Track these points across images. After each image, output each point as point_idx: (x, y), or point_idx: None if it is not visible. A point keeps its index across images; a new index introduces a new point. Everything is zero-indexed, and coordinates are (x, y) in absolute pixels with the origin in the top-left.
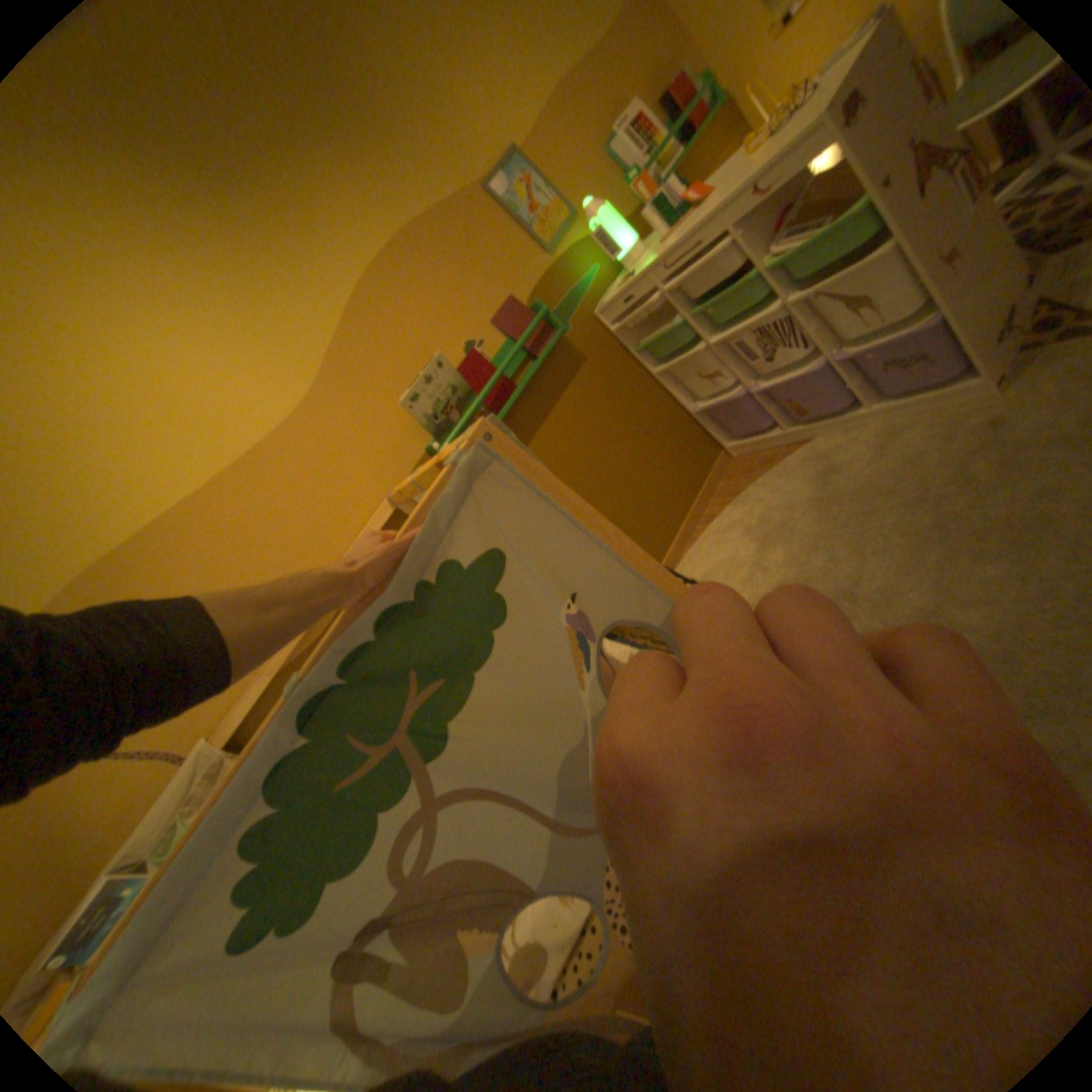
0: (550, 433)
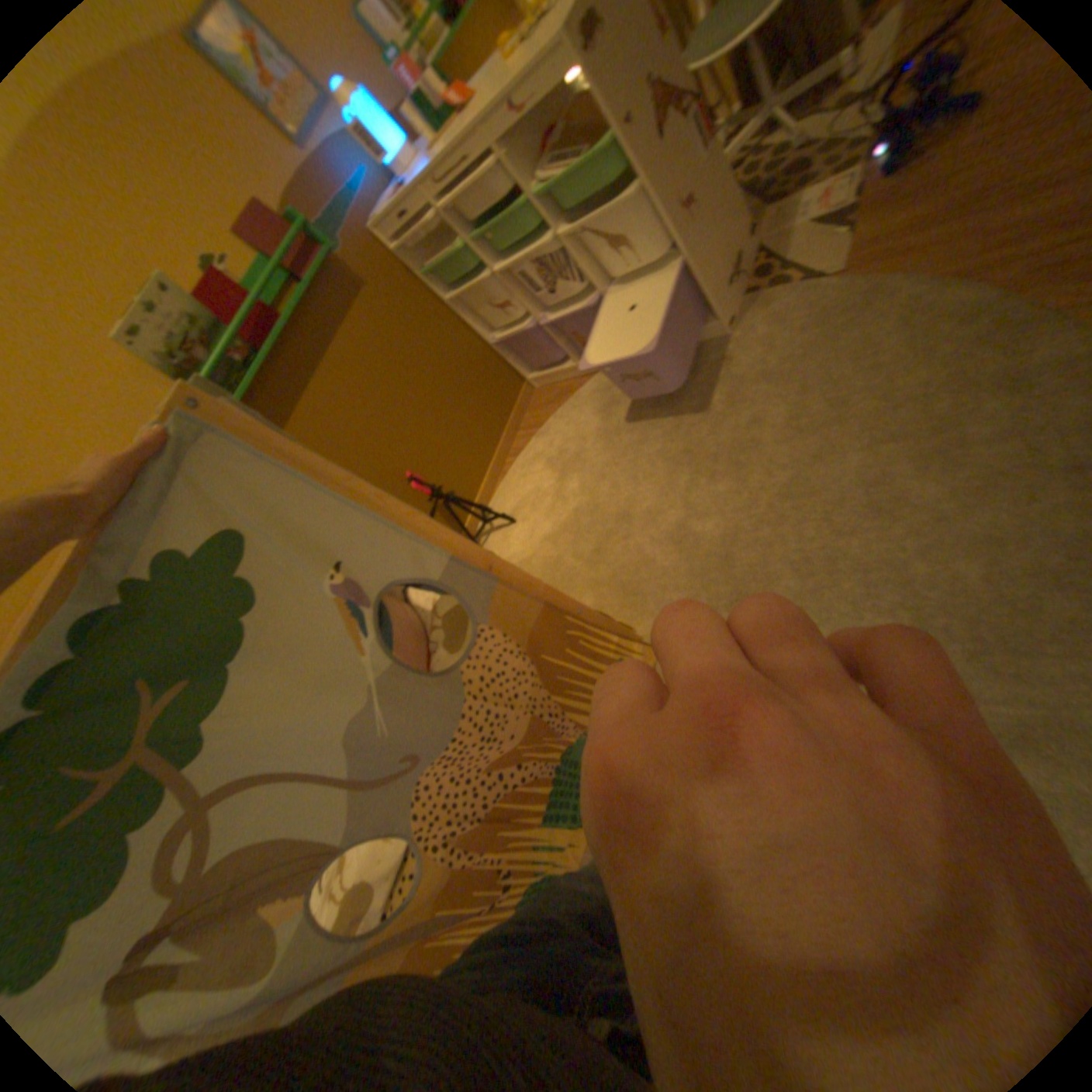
0: (335, 370)
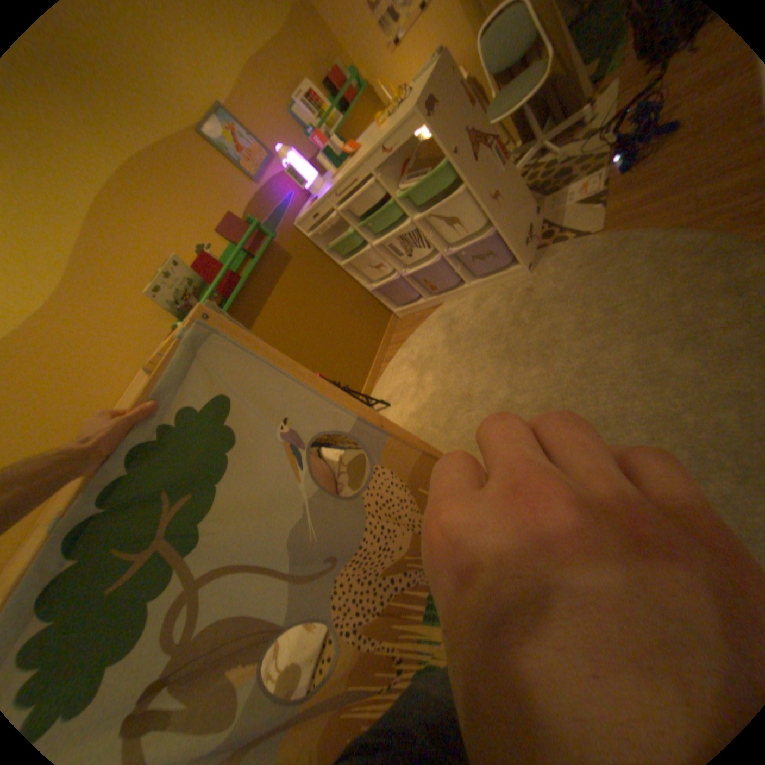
0: (272, 310)
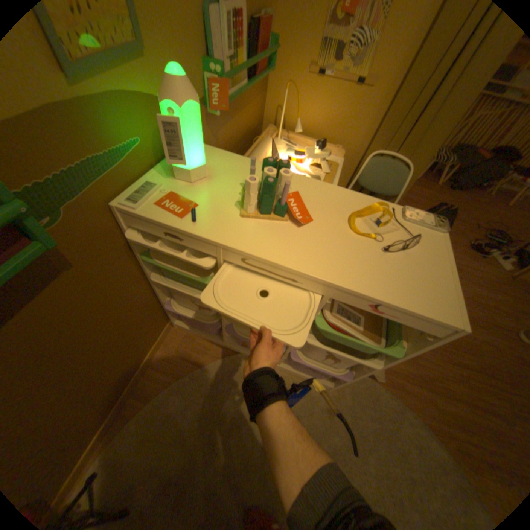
0: None
